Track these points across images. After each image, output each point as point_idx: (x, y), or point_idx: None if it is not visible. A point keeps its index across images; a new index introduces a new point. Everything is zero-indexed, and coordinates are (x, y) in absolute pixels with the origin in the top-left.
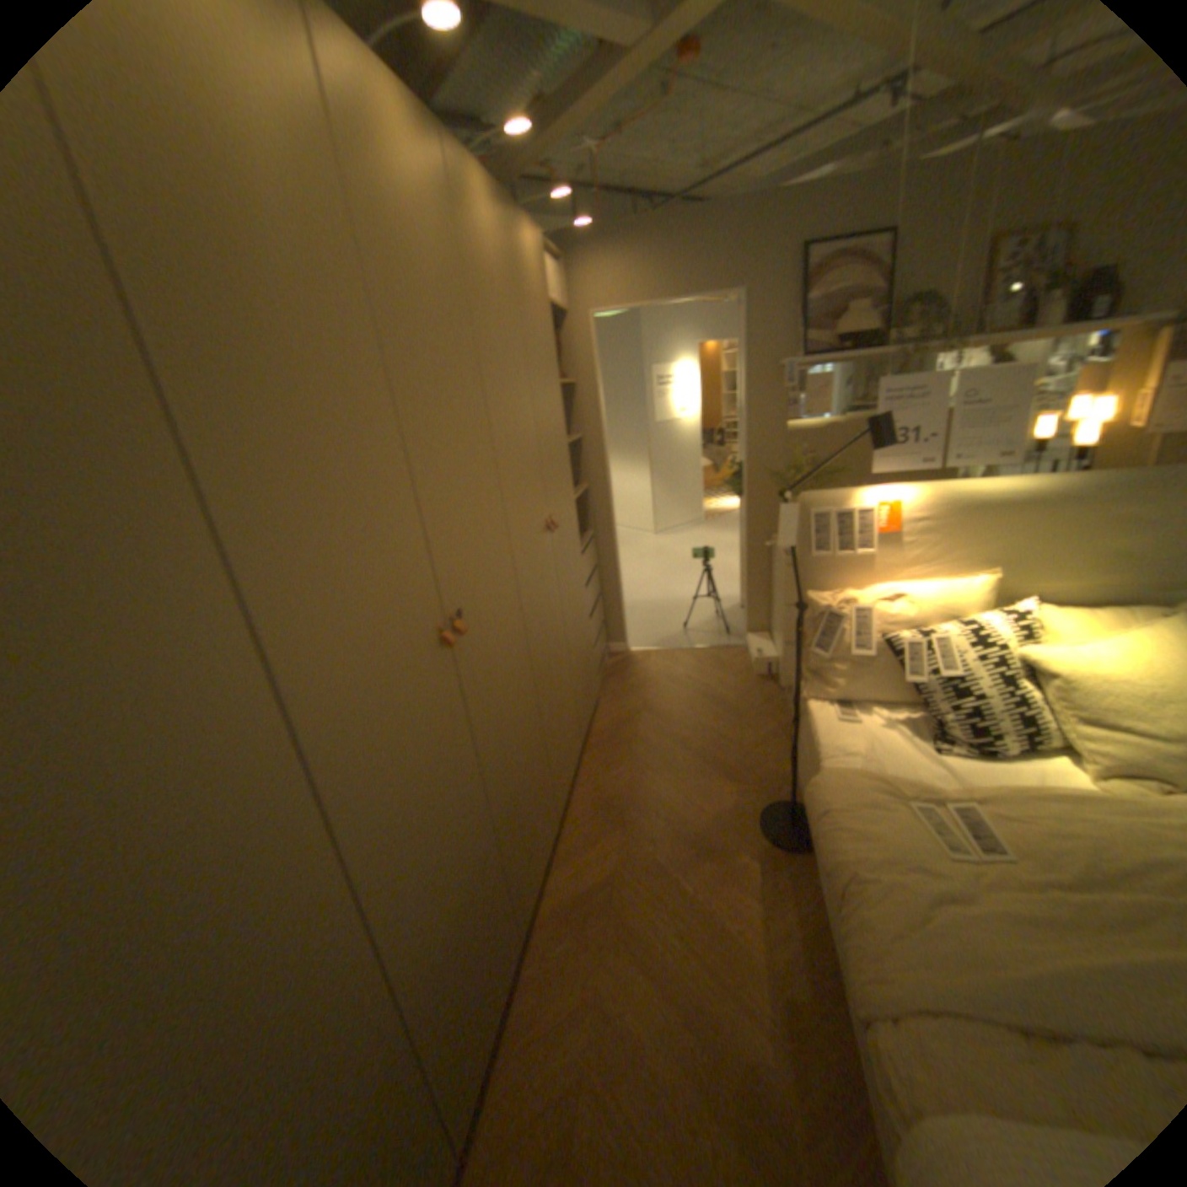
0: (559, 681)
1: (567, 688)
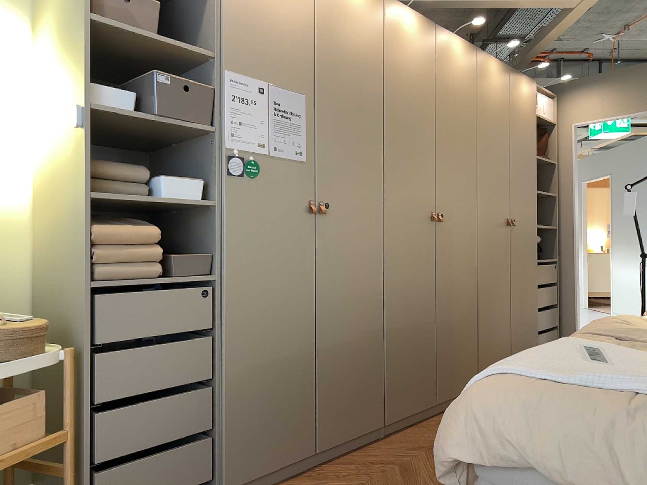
0: (491, 308)
1: (497, 320)
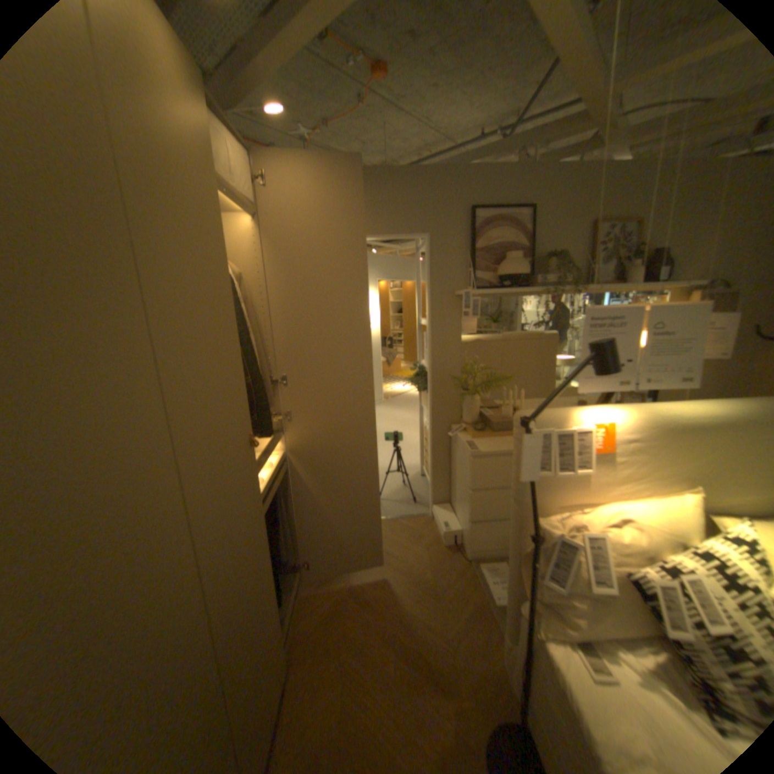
0: (258, 621)
1: (269, 618)
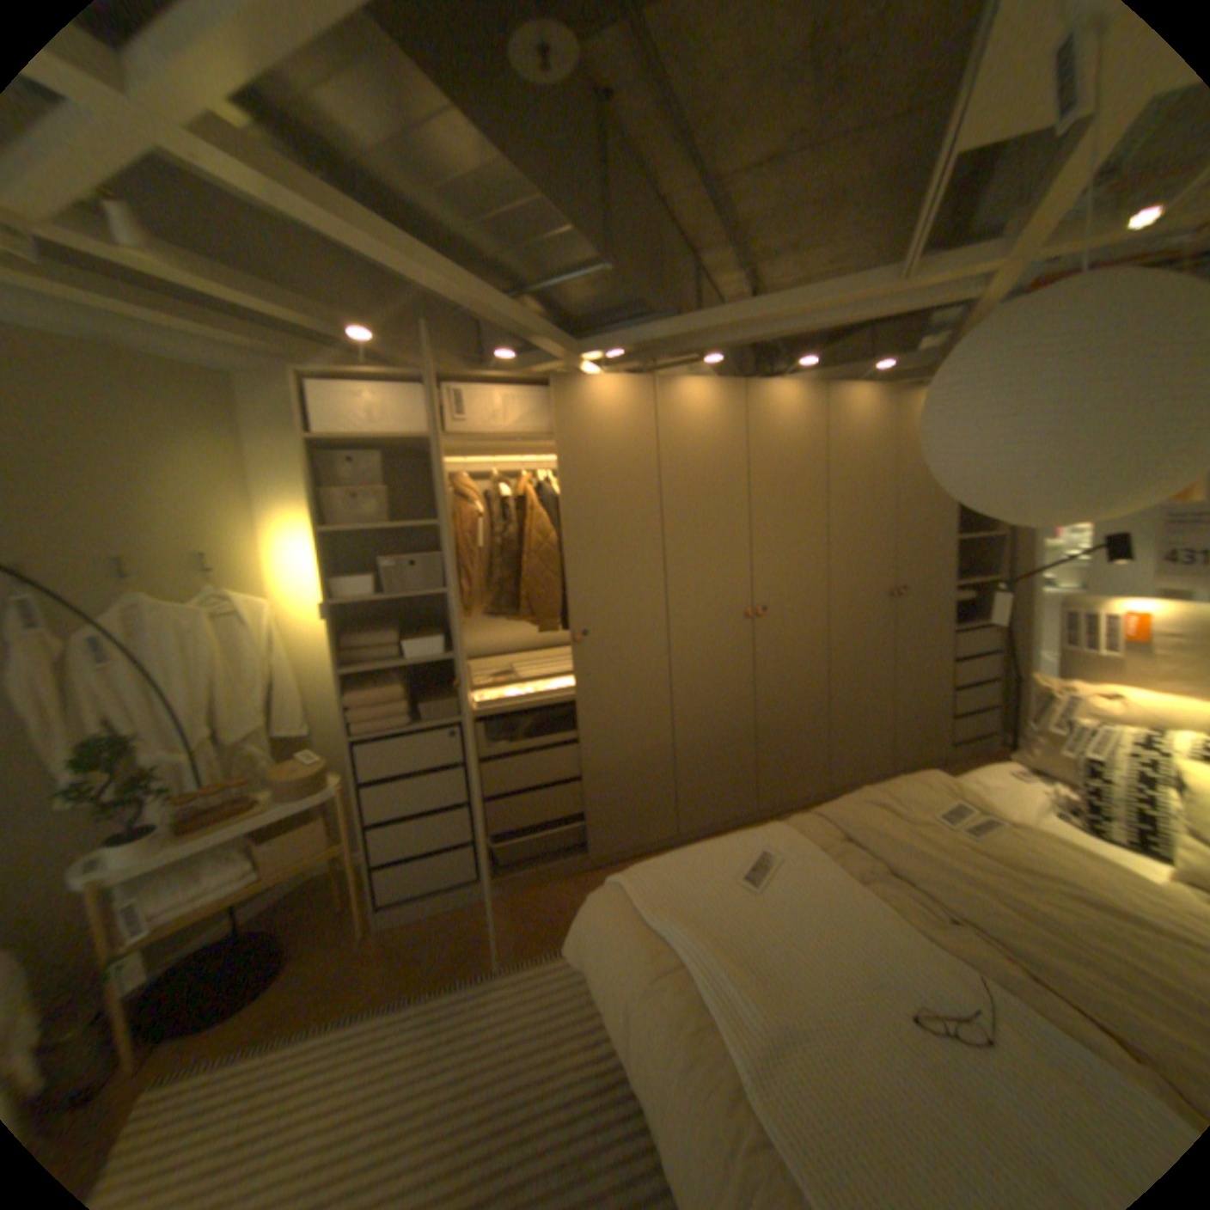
0: (865, 700)
1: (877, 713)
